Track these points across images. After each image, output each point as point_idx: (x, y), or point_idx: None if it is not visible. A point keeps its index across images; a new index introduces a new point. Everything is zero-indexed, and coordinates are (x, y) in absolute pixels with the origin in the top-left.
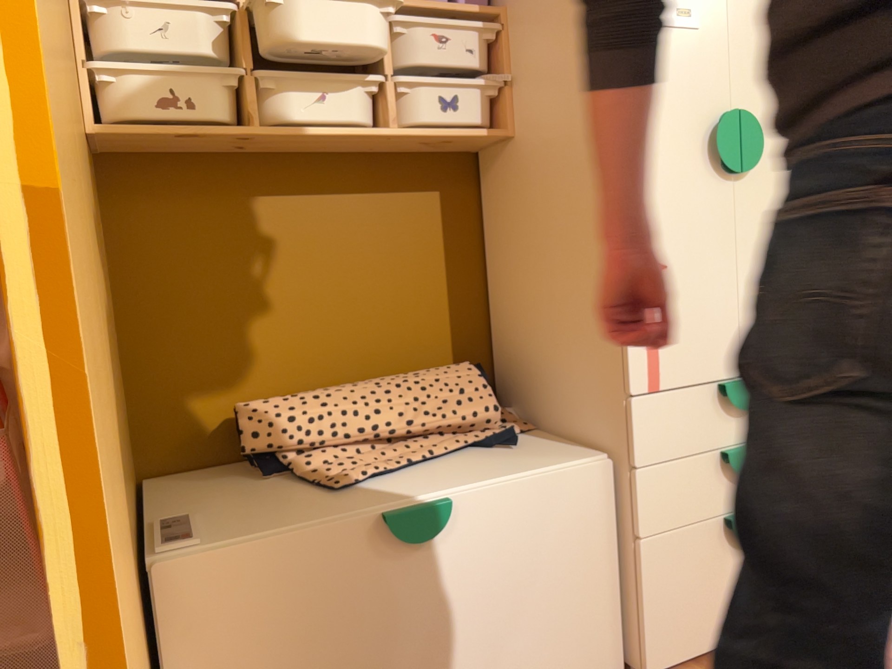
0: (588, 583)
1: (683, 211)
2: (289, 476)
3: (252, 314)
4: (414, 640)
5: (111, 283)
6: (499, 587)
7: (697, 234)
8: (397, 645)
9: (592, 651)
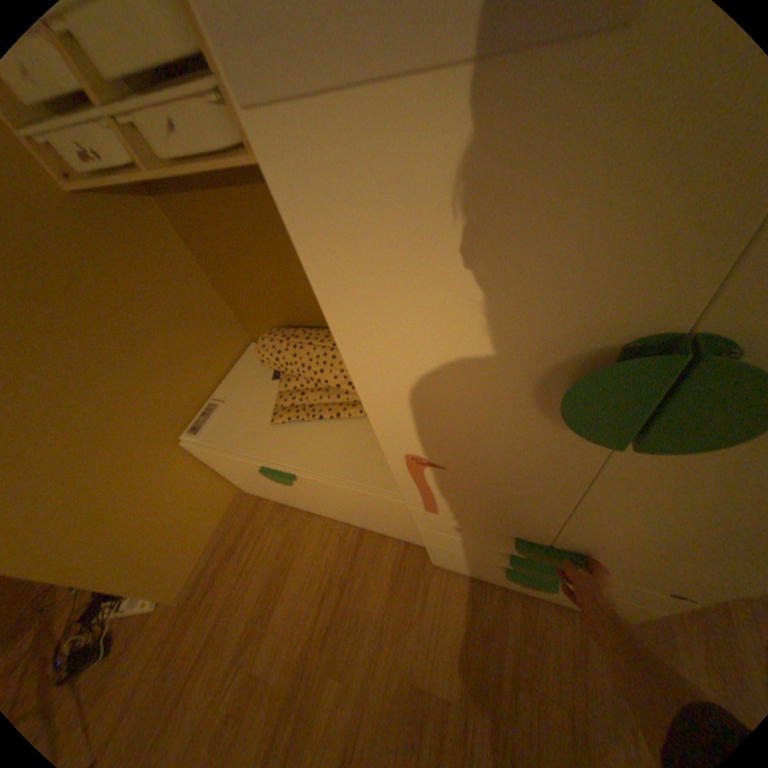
0: (399, 524)
1: (475, 437)
2: (279, 385)
3: (266, 273)
4: (301, 496)
5: (183, 252)
6: (340, 503)
7: (499, 460)
8: (294, 494)
9: (406, 536)
